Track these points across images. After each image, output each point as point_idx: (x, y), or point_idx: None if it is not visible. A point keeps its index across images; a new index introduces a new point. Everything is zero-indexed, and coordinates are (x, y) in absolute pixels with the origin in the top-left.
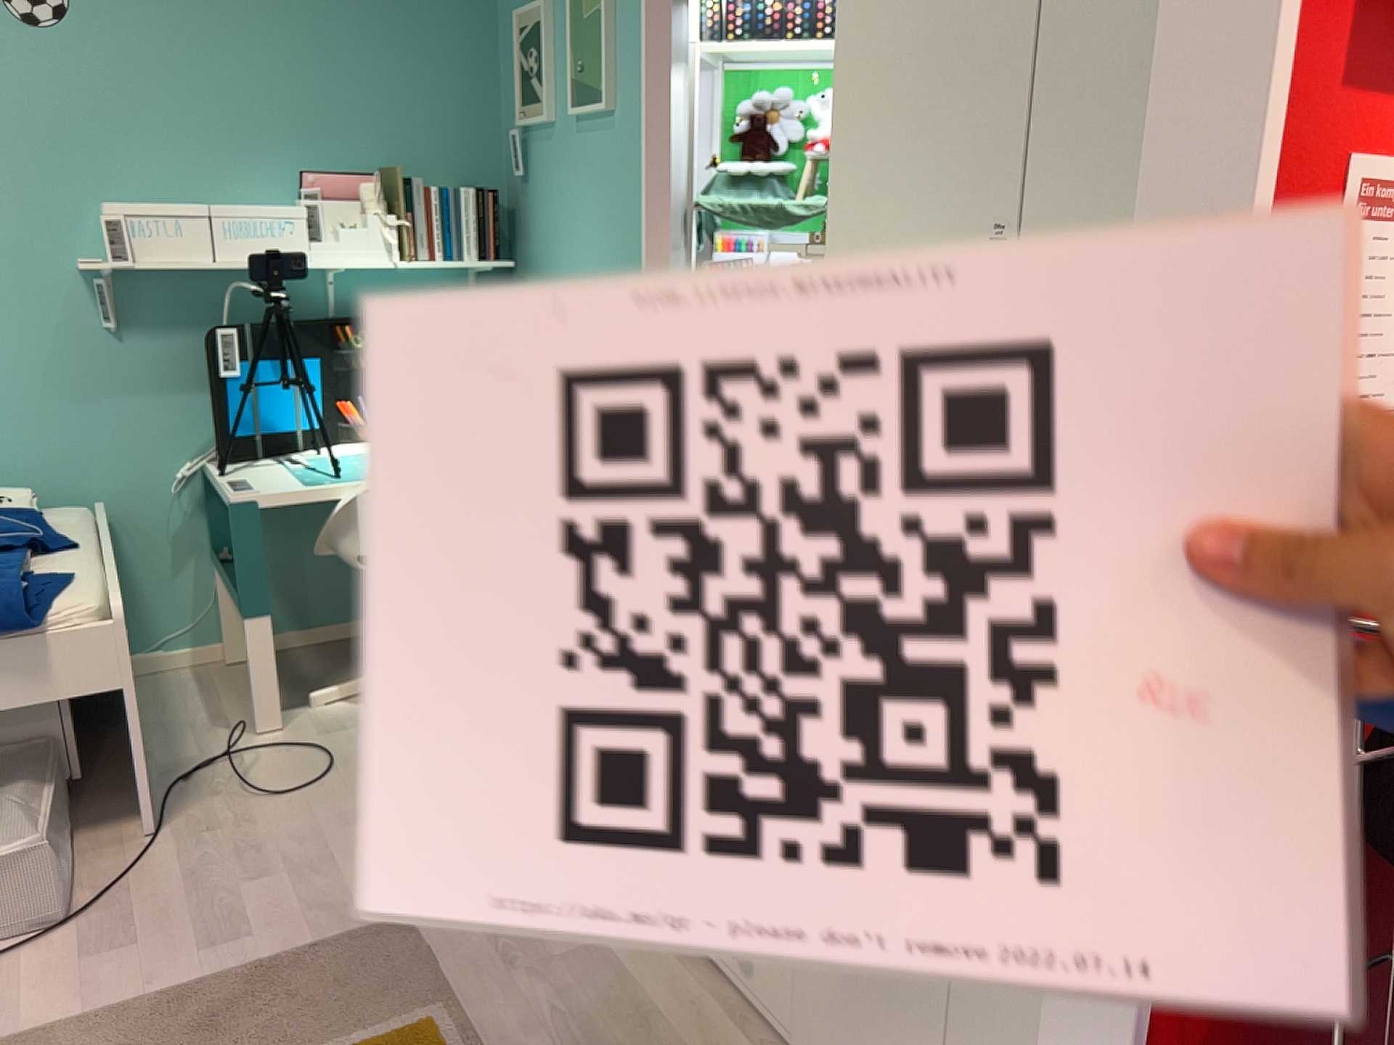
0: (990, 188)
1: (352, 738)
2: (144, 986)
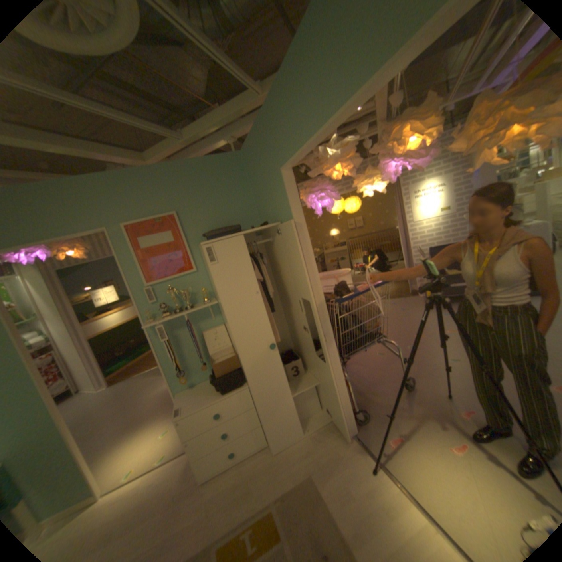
0: (253, 289)
1: None
2: None
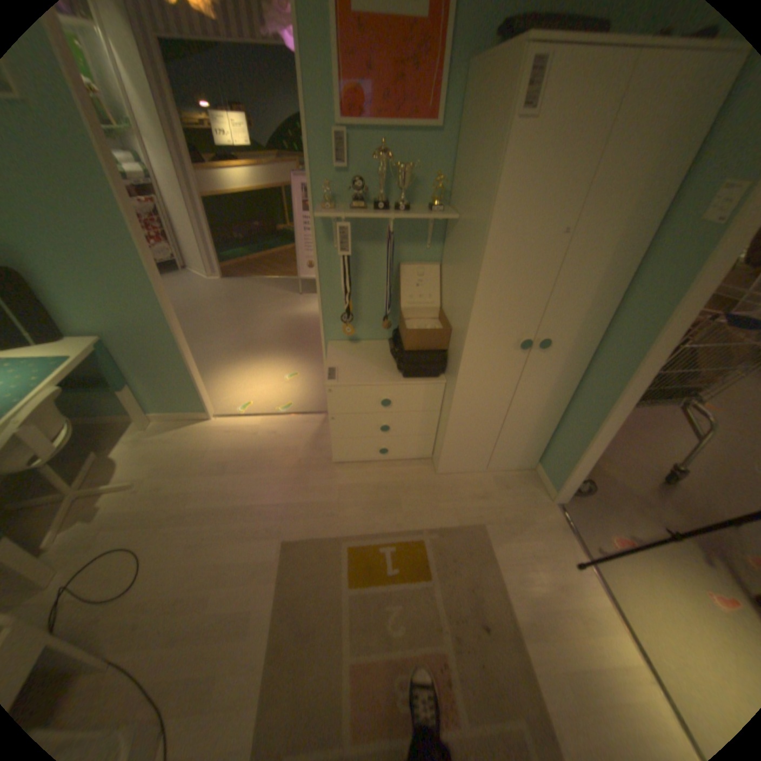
0: (565, 221)
1: (110, 535)
2: (252, 670)
